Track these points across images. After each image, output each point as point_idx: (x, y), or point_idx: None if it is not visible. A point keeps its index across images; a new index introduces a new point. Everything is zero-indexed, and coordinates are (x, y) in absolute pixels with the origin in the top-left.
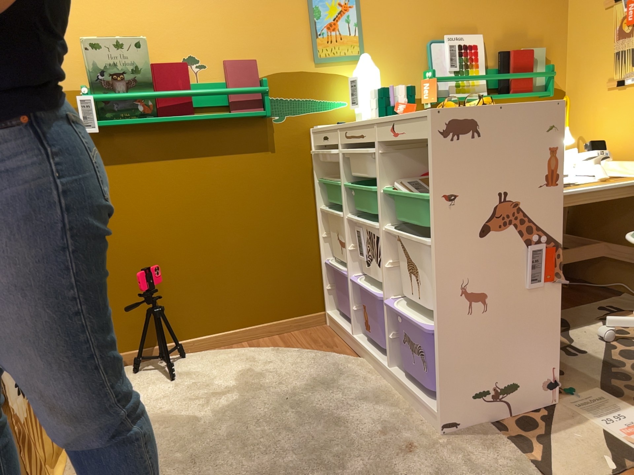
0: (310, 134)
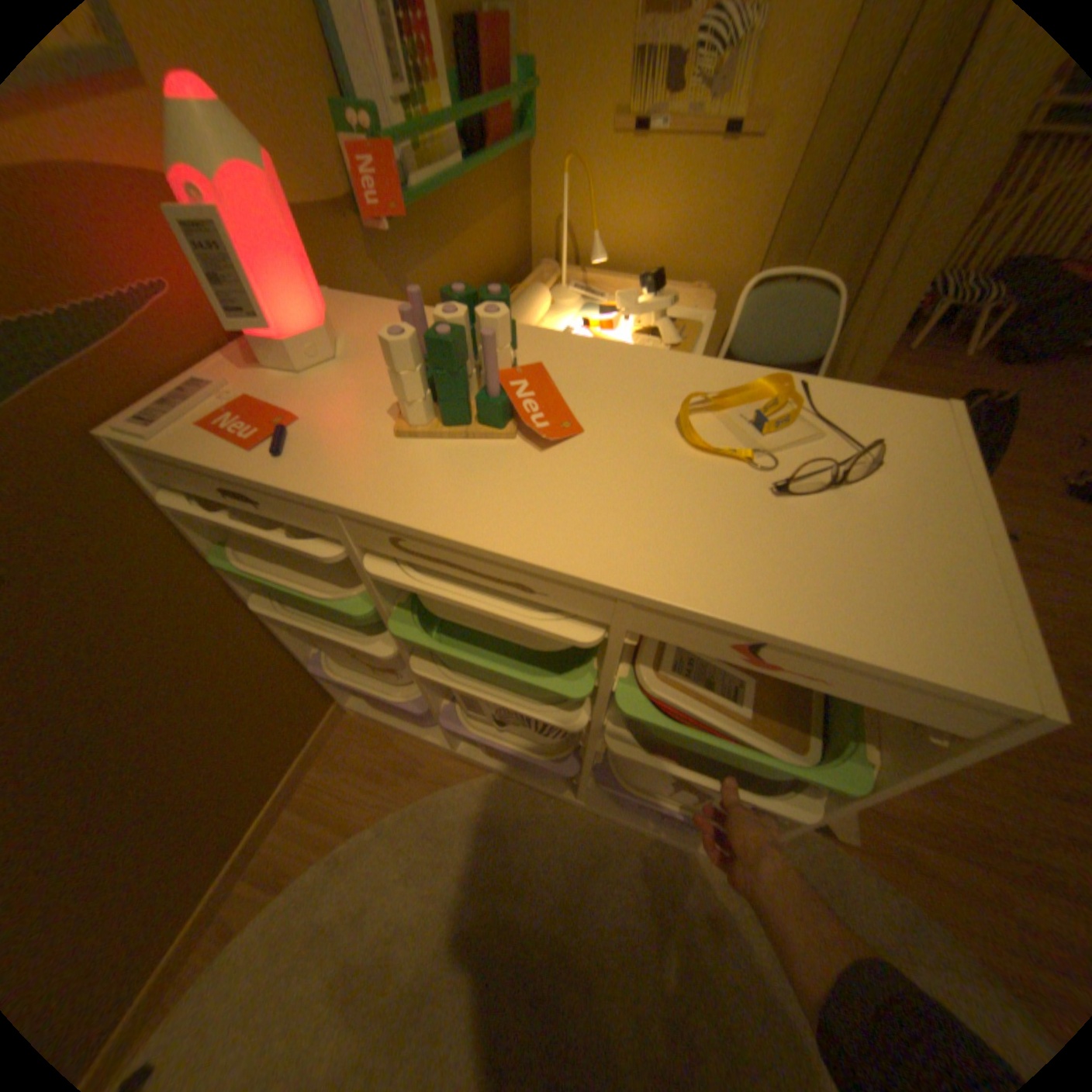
0: (112, 452)
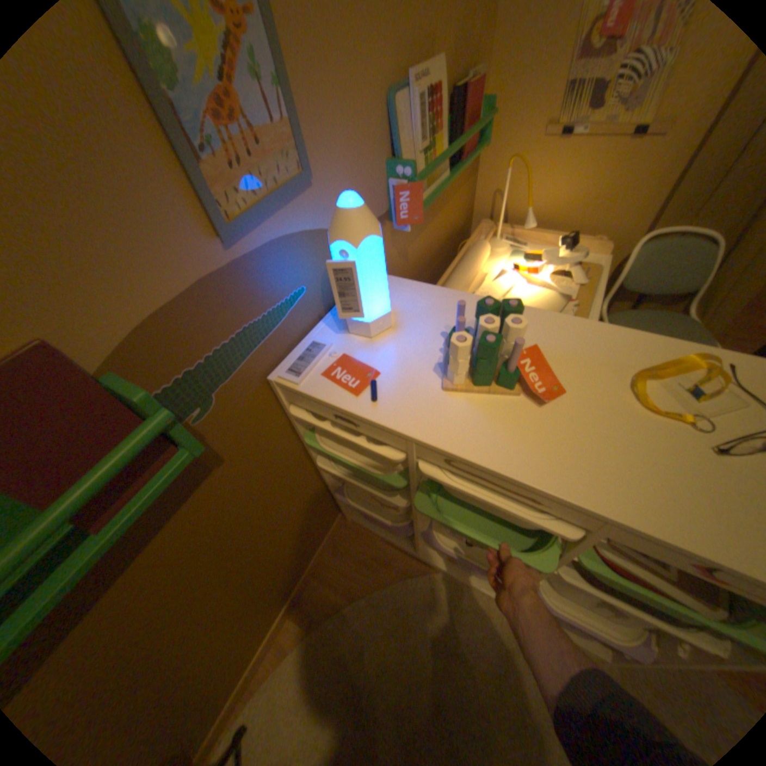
0: (274, 387)
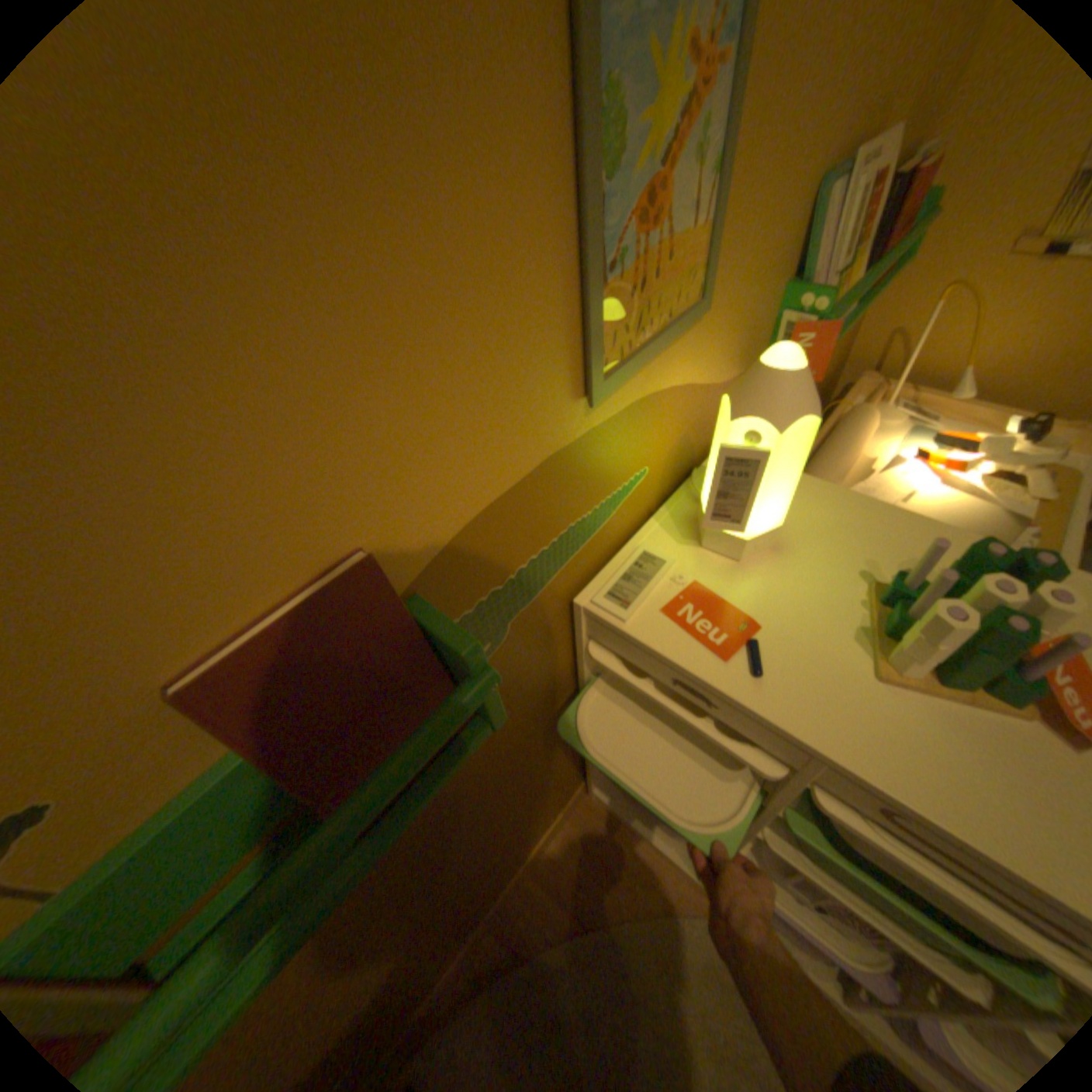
0: (578, 614)
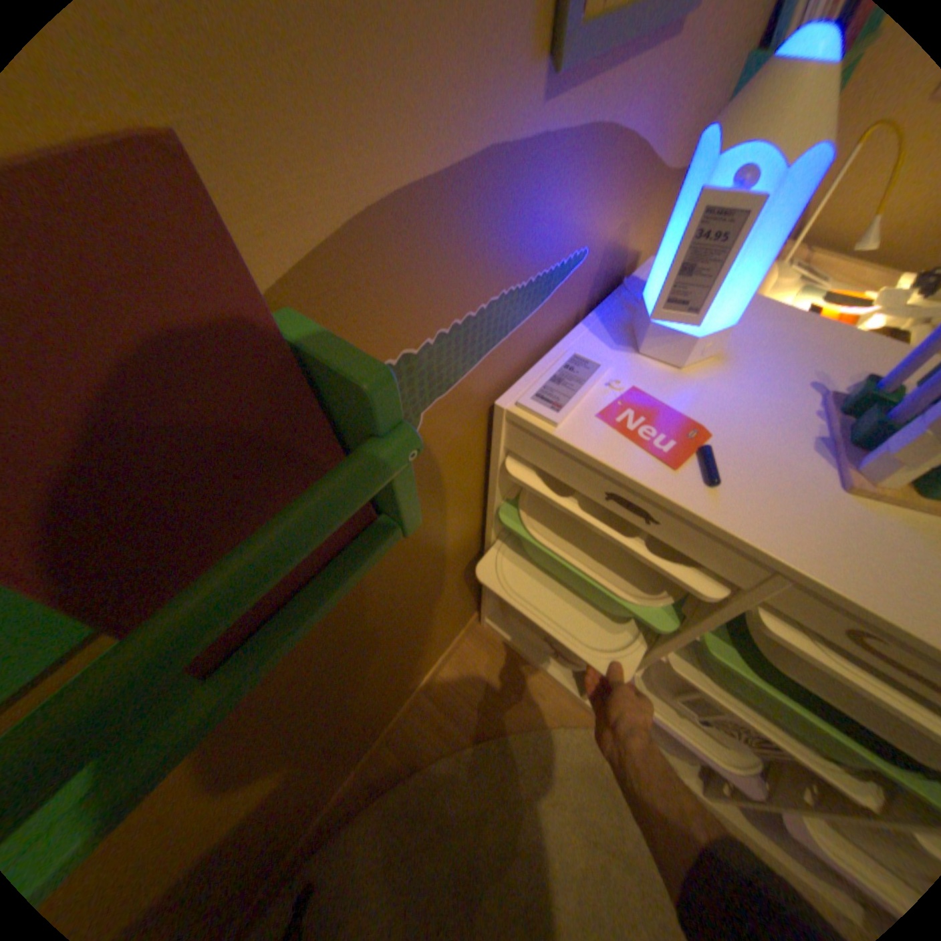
0: (499, 421)
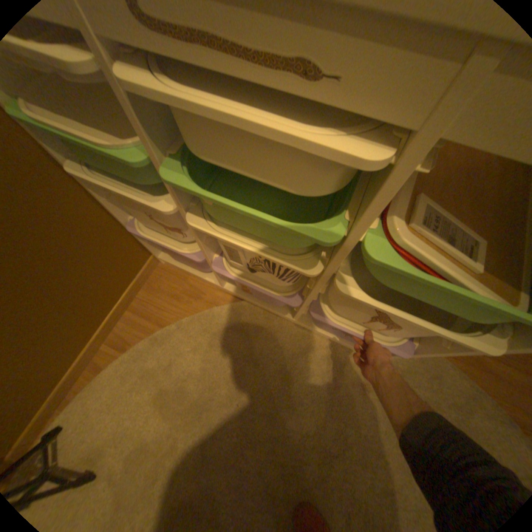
0: None
